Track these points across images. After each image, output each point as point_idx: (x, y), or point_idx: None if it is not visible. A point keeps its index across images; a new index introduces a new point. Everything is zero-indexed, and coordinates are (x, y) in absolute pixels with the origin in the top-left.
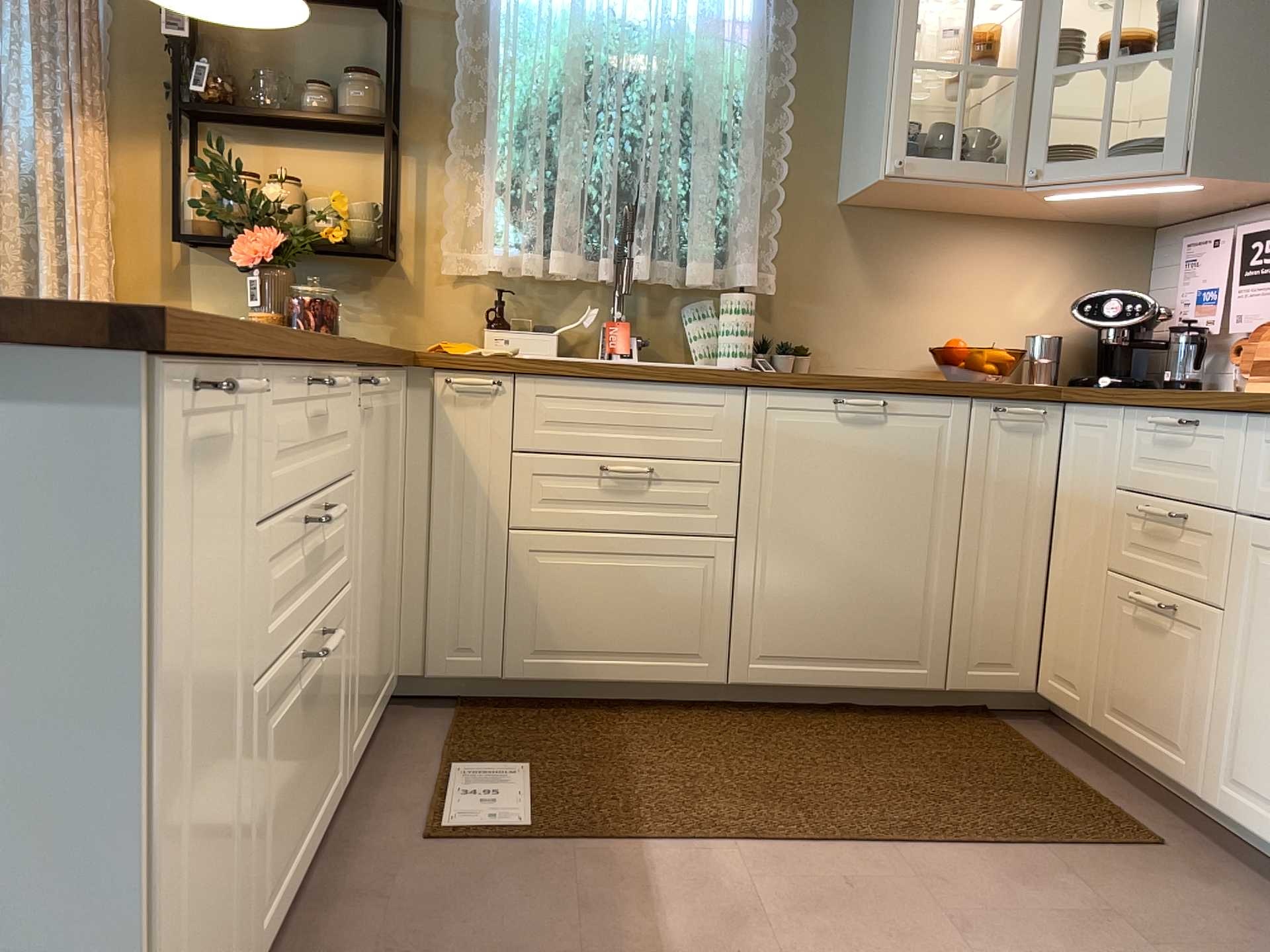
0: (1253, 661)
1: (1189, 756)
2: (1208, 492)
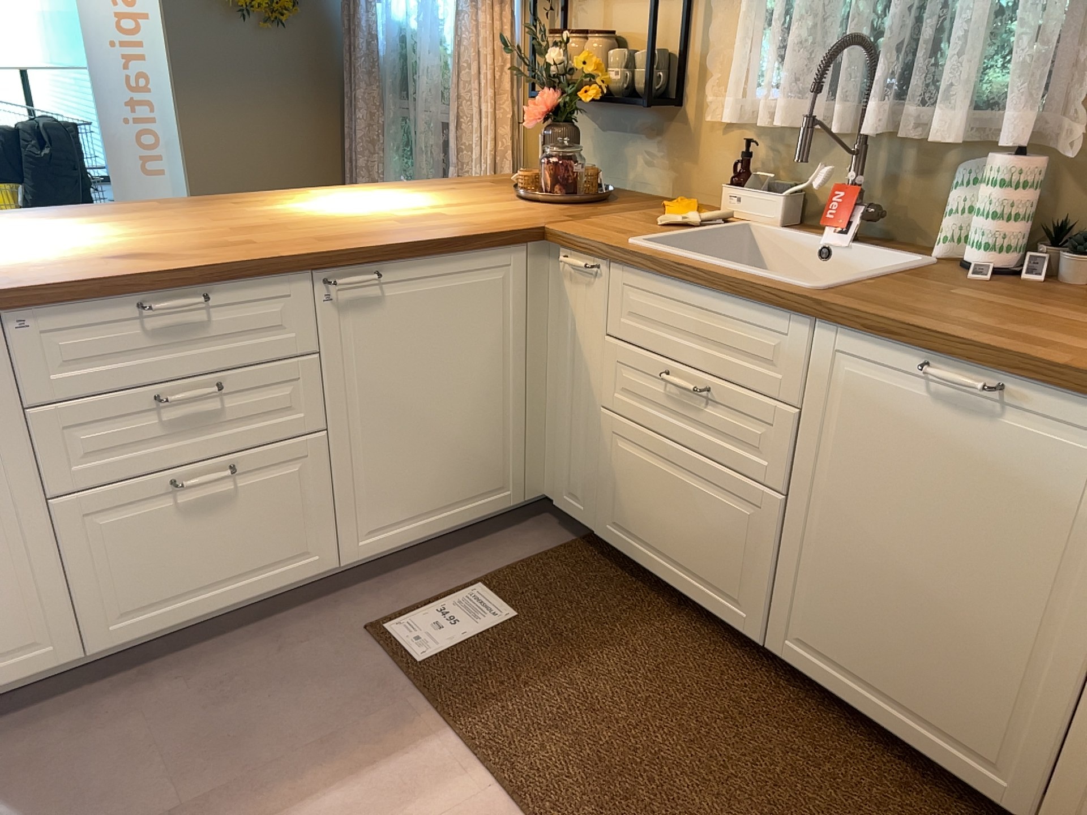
0: None
1: None
2: None
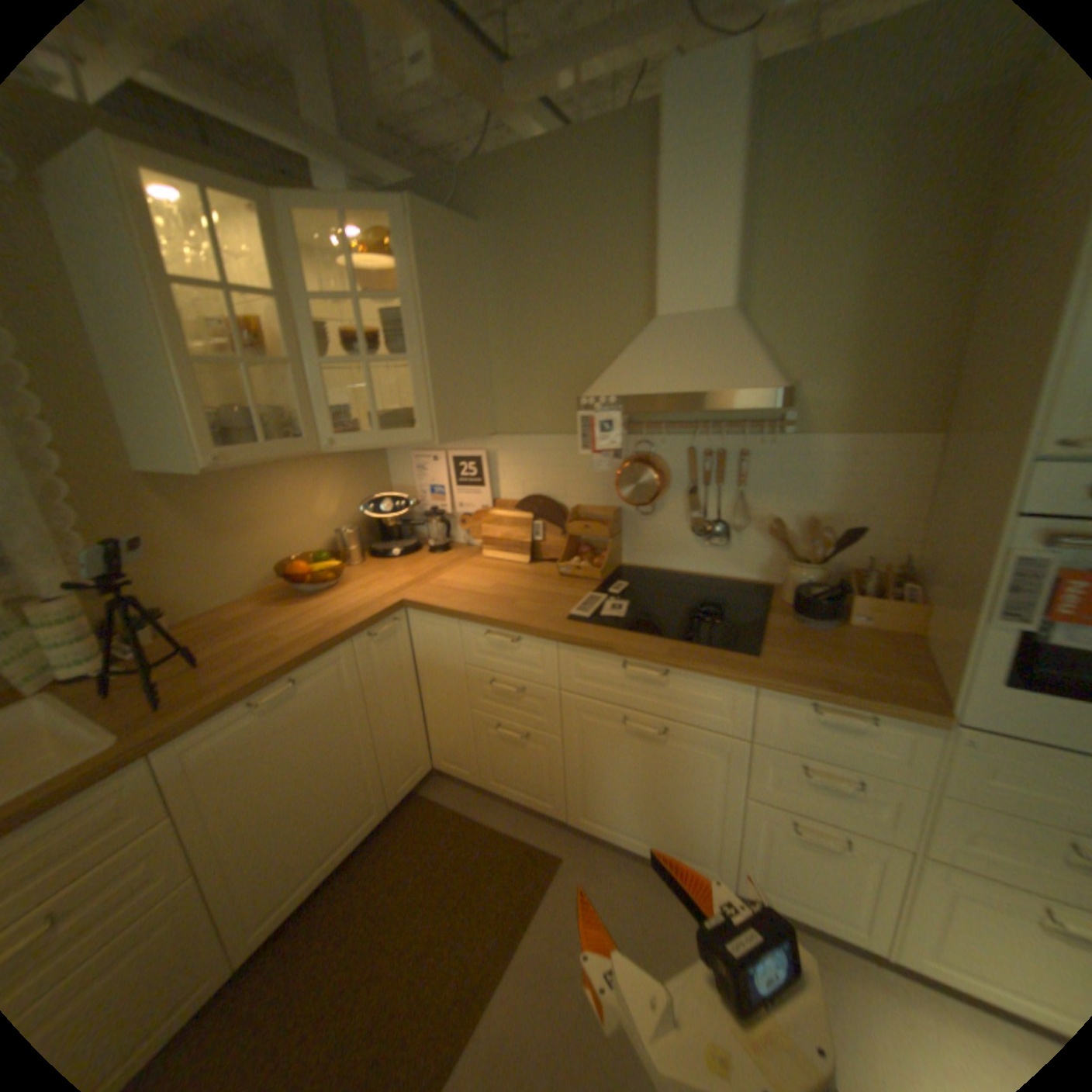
0: (586, 763)
1: (553, 804)
2: (536, 676)
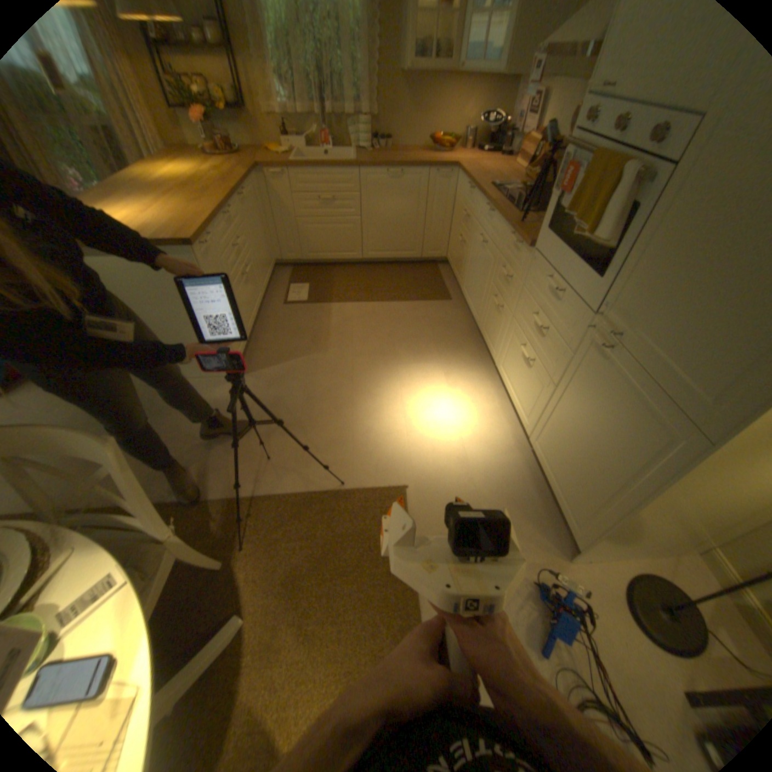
0: (469, 259)
1: (460, 279)
2: (471, 211)
